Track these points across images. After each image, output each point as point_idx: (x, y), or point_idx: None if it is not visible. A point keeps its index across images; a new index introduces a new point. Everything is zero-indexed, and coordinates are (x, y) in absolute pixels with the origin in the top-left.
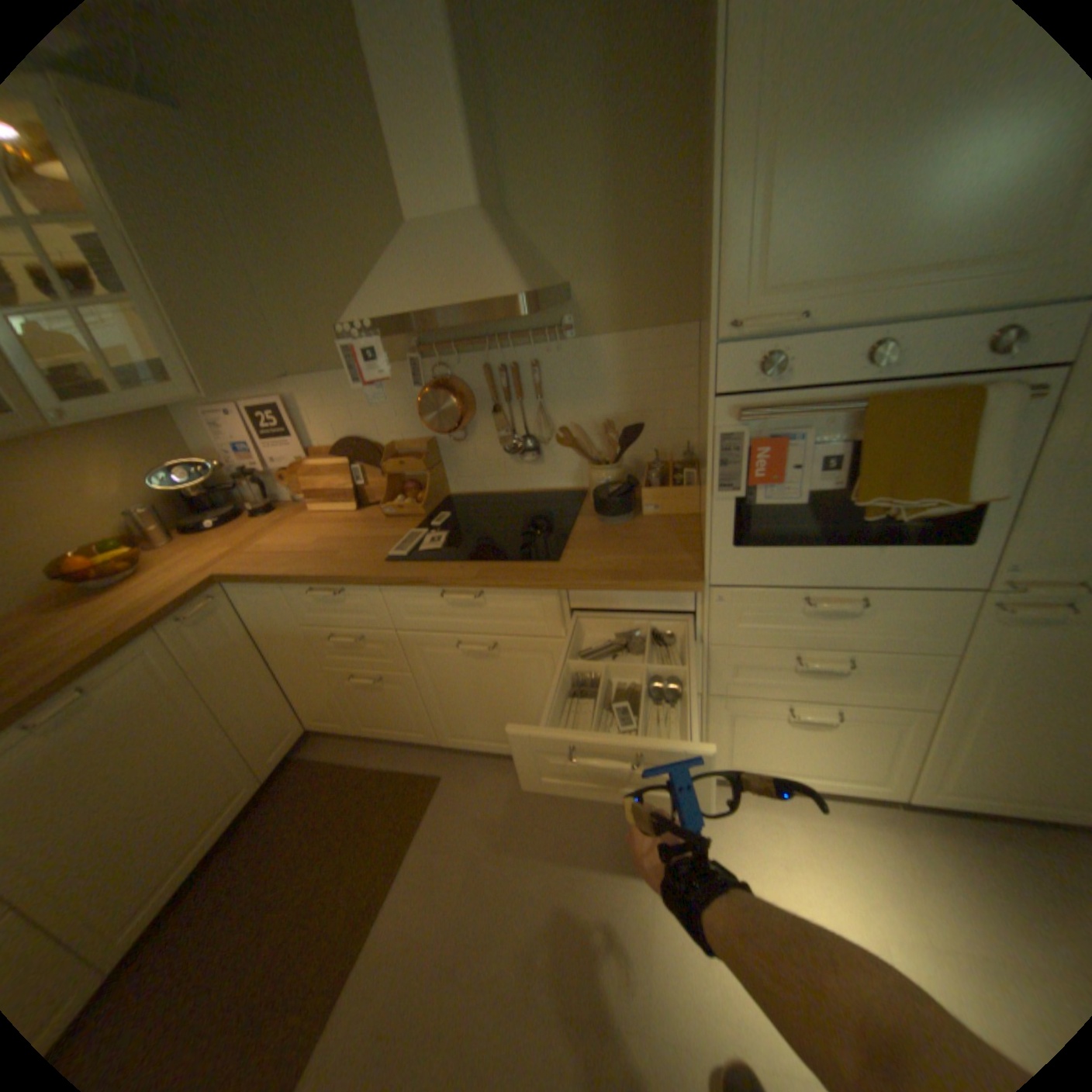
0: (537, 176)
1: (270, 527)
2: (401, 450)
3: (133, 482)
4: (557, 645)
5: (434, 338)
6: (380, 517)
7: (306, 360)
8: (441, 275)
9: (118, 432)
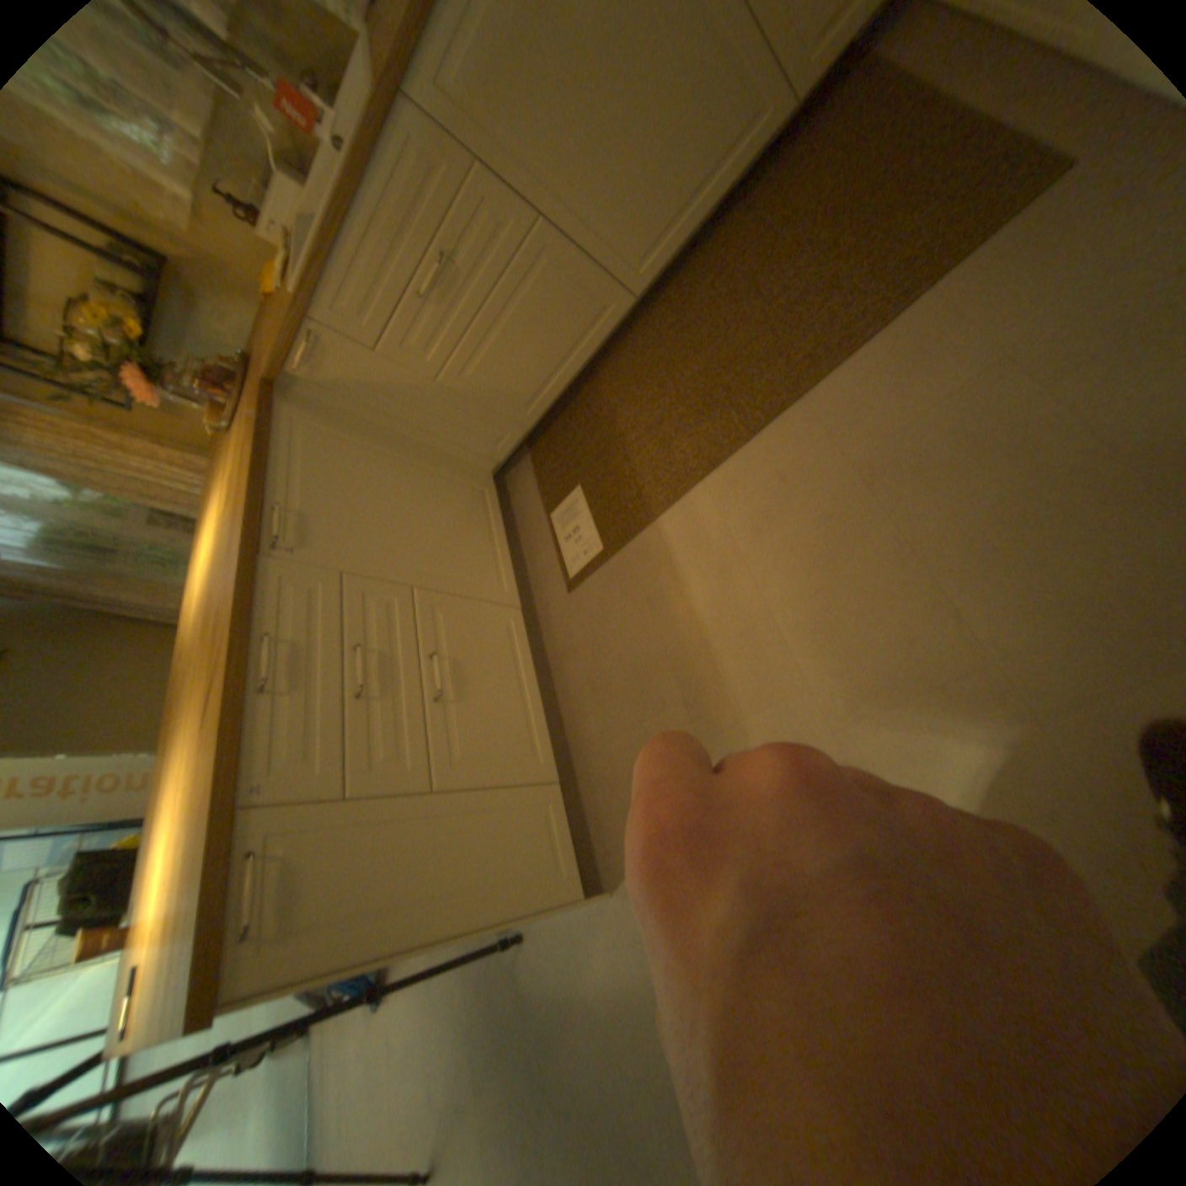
0: None
1: None
2: None
3: None
4: None
5: None
6: None
7: None
8: None
9: None
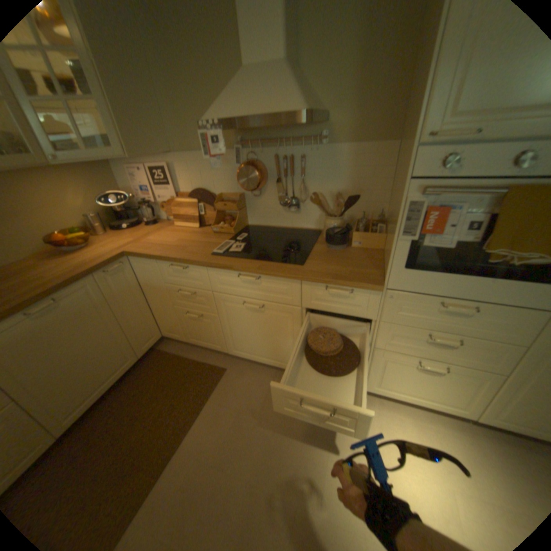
0: (320, 43)
1: (155, 230)
2: (226, 198)
3: (90, 200)
4: (296, 310)
5: (250, 137)
6: (211, 232)
7: (181, 143)
8: (259, 96)
9: (84, 172)
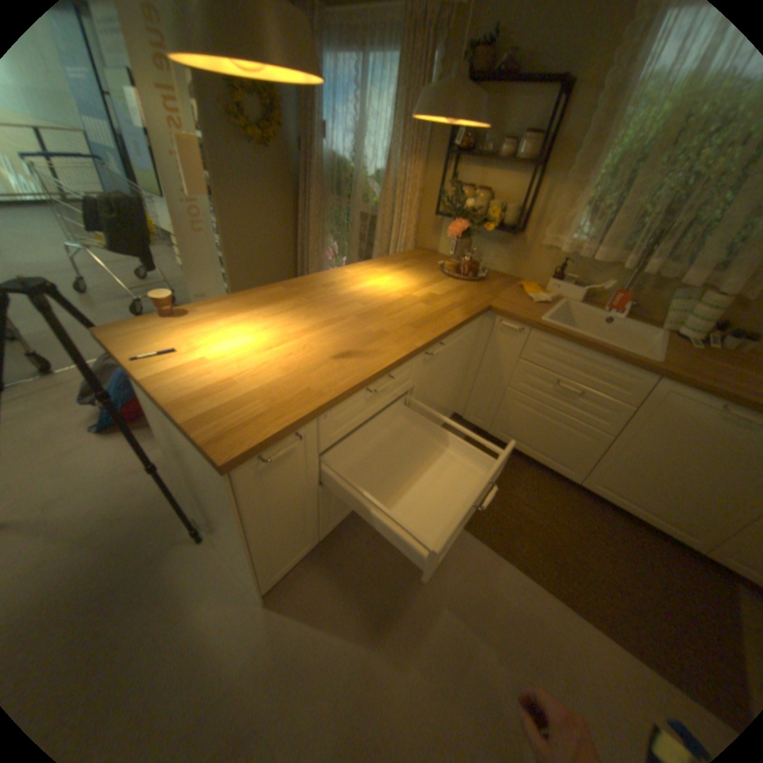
0: None
1: None
2: None
3: None
4: None
5: None
6: None
7: None
8: None
9: None
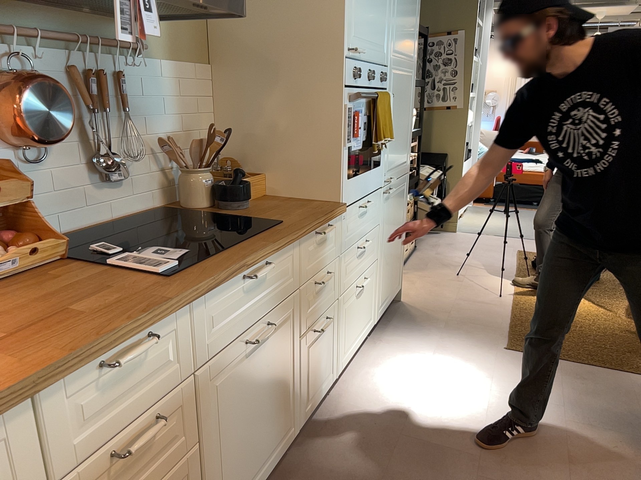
0: None
1: None
2: None
3: None
4: (295, 299)
5: (2, 20)
6: None
7: None
8: None
9: None
